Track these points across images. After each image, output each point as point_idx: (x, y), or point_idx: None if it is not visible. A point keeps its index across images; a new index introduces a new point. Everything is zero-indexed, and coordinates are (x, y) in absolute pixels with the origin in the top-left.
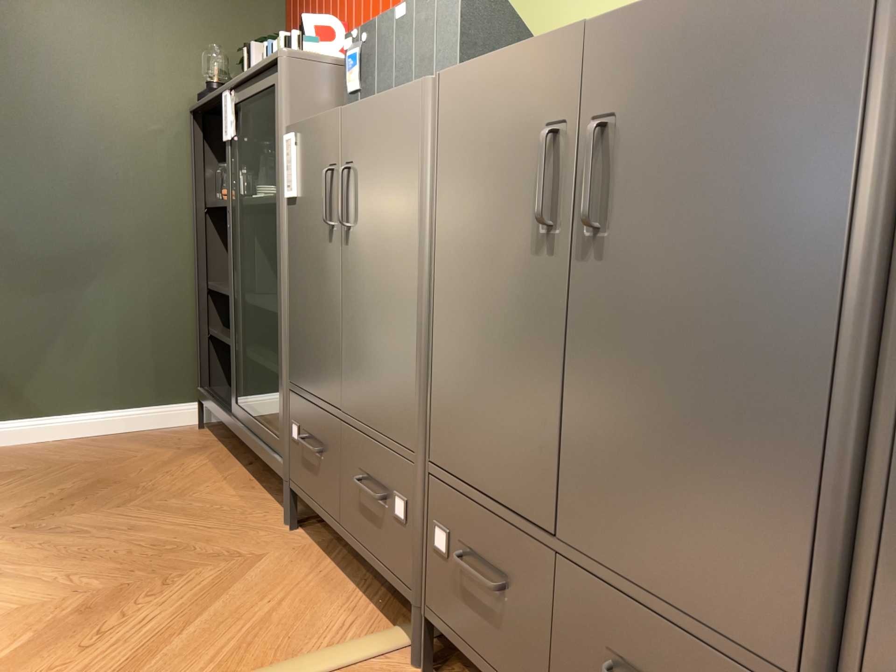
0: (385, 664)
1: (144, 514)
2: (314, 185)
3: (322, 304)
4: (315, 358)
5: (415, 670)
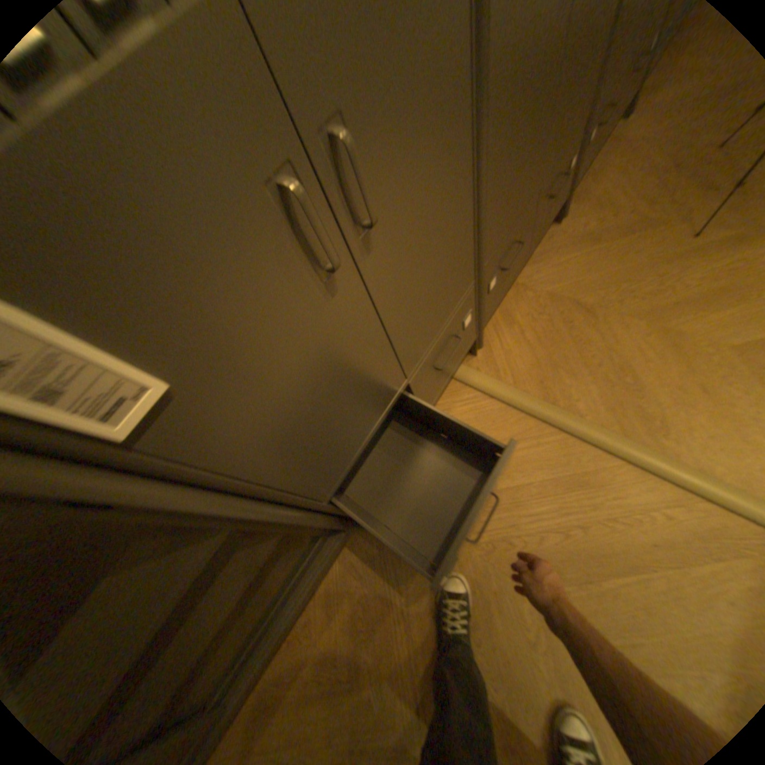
0: (480, 368)
1: (402, 695)
2: (228, 278)
3: (349, 368)
4: (357, 417)
5: (479, 351)
